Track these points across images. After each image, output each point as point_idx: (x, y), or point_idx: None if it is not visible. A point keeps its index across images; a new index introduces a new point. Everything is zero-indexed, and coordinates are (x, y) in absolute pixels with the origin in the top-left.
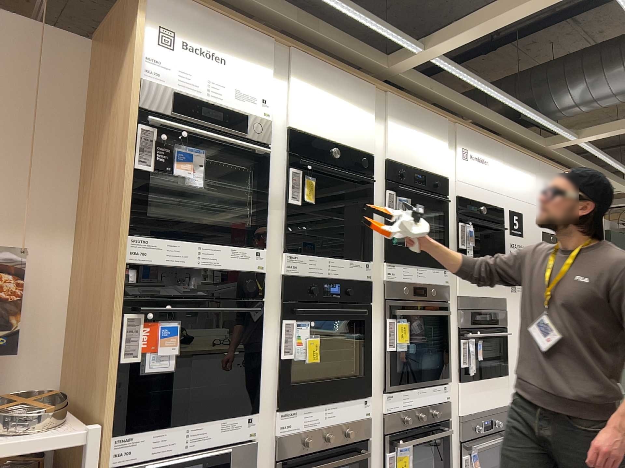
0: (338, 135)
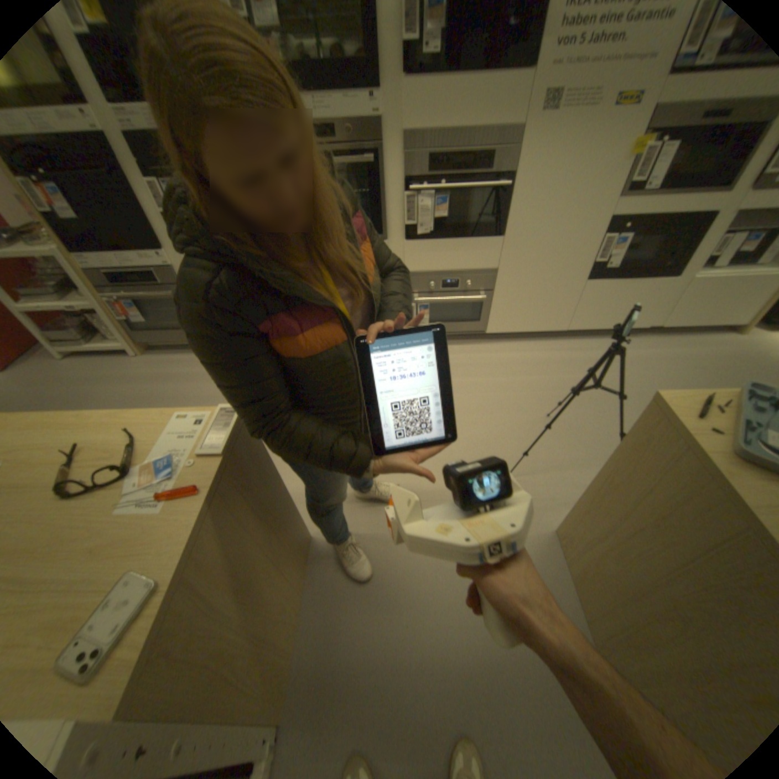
0: None
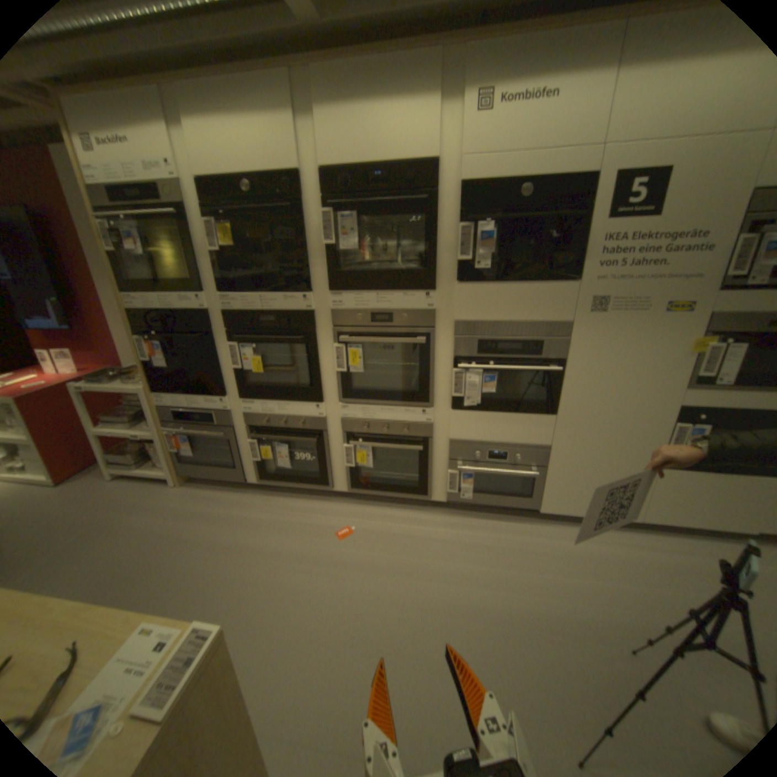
0: (244, 160)
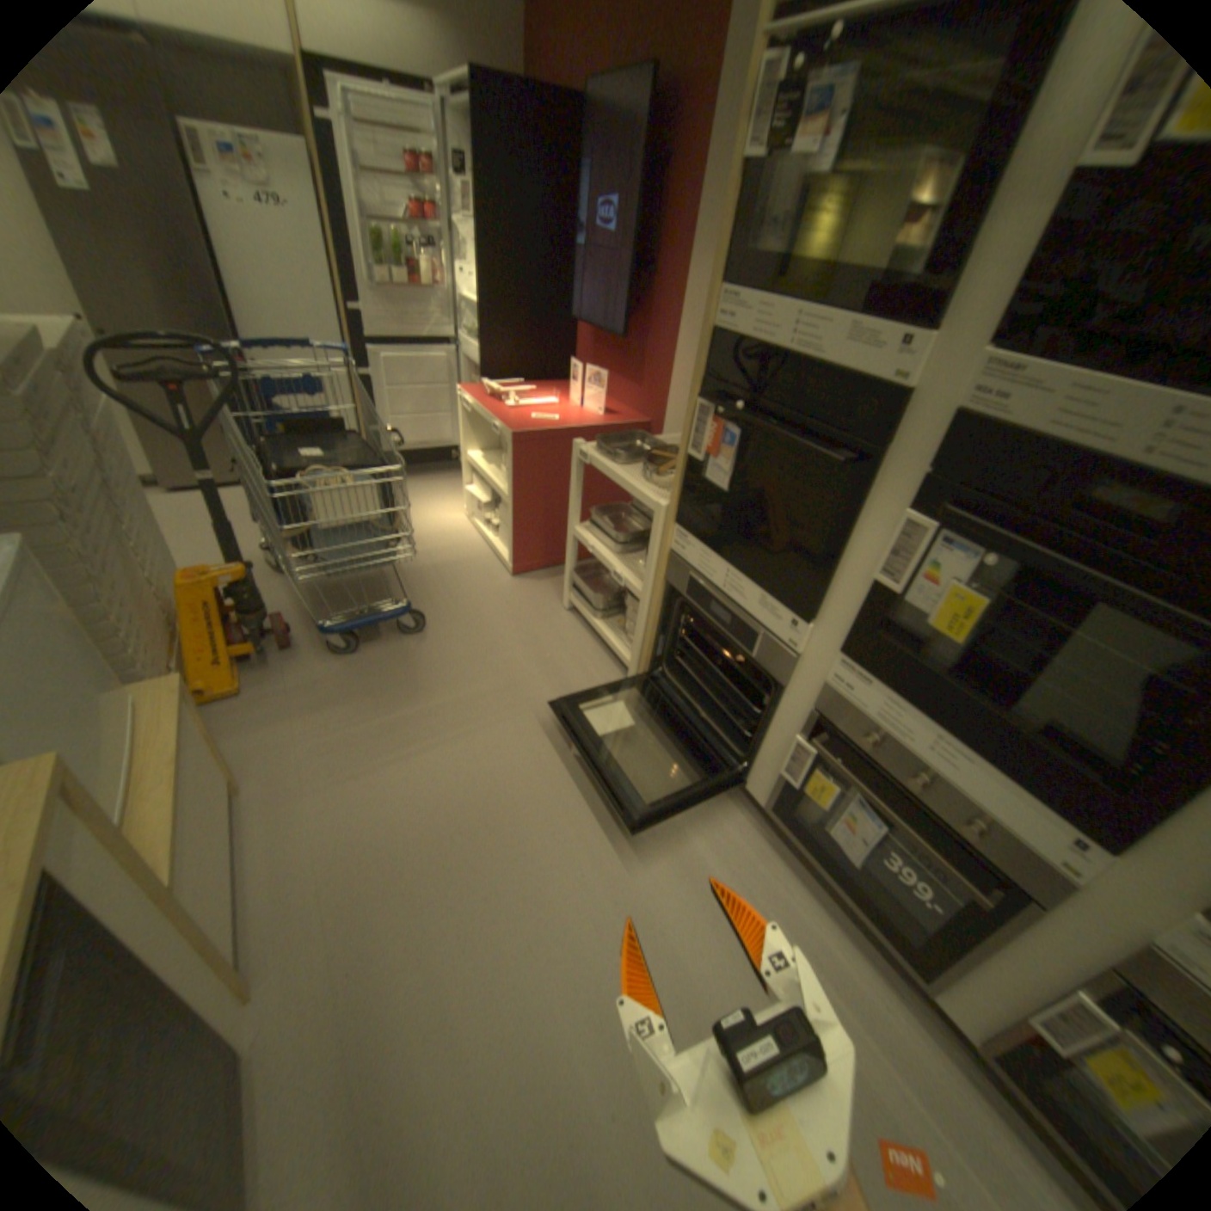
0: None
